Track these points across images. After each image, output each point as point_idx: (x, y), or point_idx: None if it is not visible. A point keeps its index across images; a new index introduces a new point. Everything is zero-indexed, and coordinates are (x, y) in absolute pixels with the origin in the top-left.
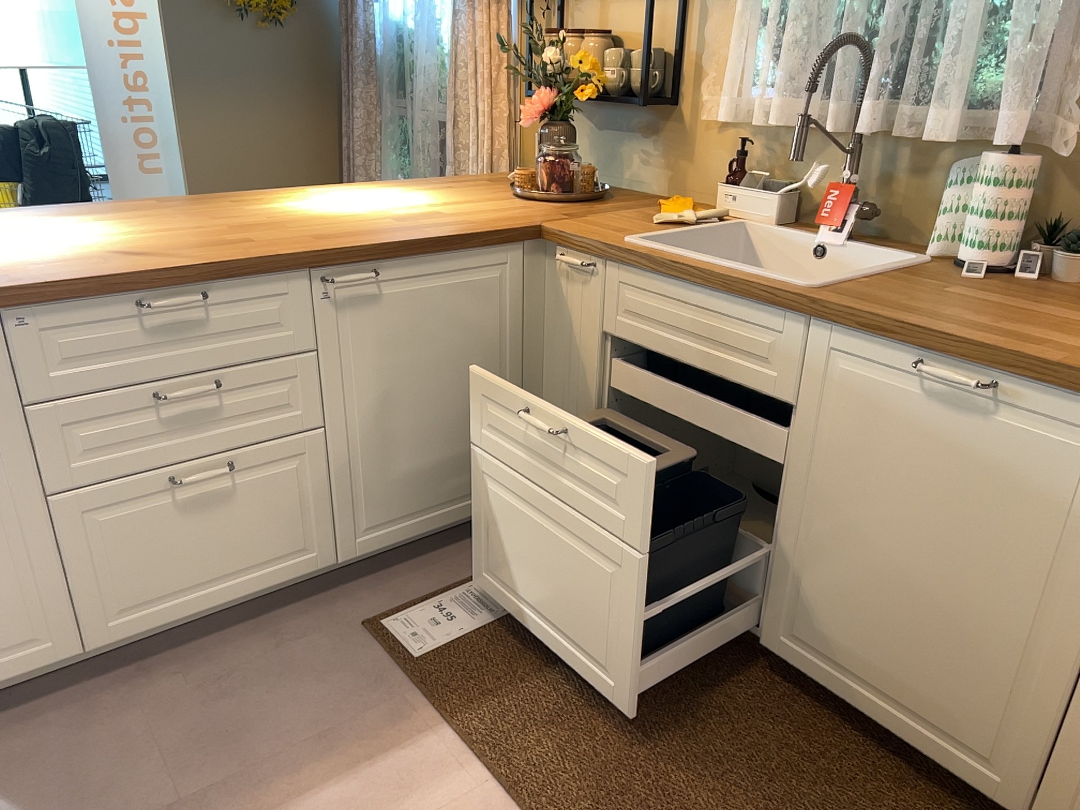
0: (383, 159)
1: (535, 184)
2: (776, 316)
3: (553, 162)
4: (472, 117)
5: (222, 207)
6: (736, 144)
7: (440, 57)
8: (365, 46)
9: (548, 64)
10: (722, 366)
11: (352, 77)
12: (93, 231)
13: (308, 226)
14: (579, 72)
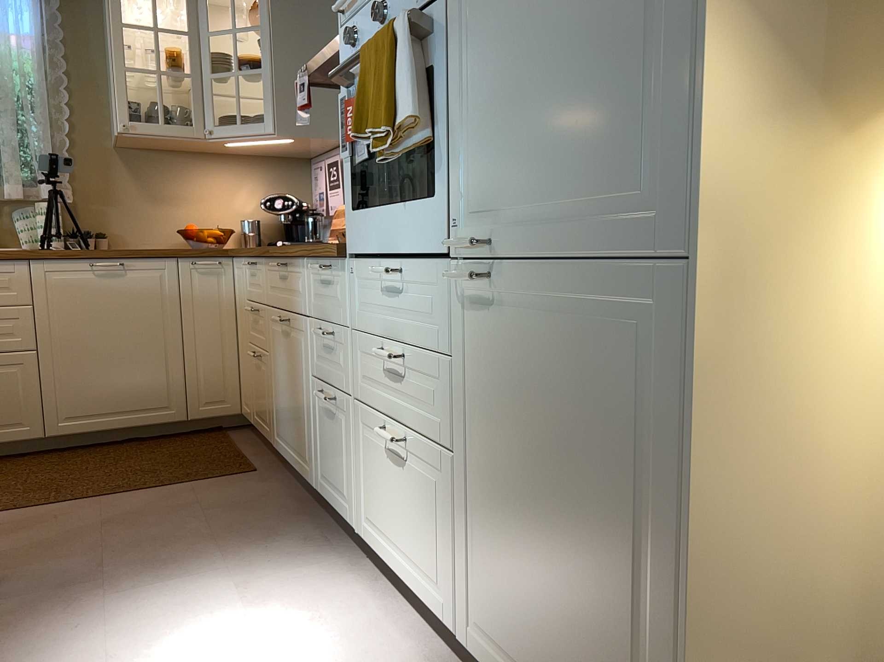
0: None
1: None
2: (9, 265)
3: None
4: None
5: None
6: None
7: None
8: None
9: None
10: None
11: None
12: None
13: None
14: None
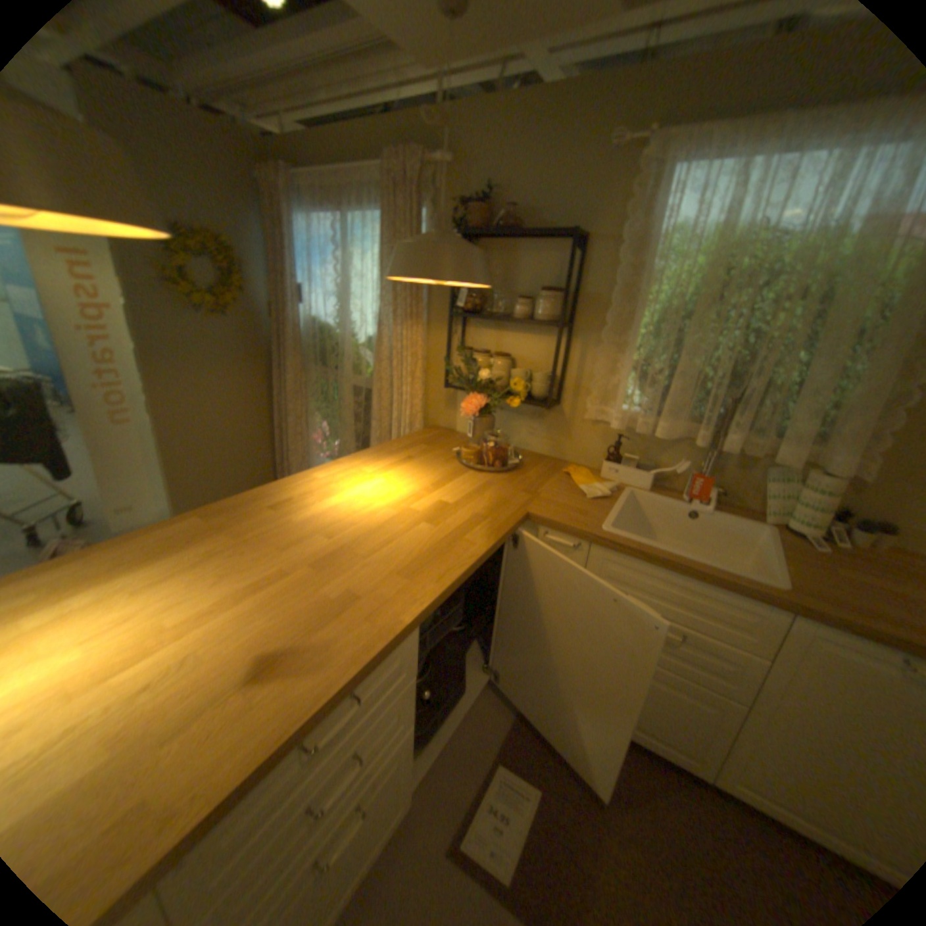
0: (306, 405)
1: (478, 457)
2: (766, 608)
3: (498, 447)
4: (395, 393)
5: (266, 520)
6: (608, 432)
7: (357, 346)
8: (291, 332)
9: (483, 378)
10: (704, 627)
11: (279, 350)
12: (173, 609)
13: (373, 549)
14: (507, 386)
